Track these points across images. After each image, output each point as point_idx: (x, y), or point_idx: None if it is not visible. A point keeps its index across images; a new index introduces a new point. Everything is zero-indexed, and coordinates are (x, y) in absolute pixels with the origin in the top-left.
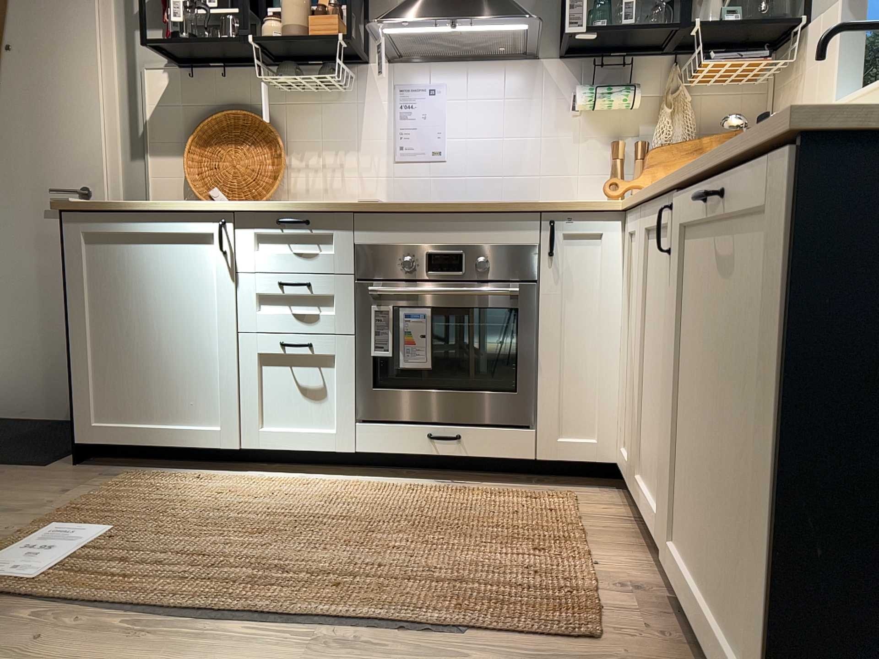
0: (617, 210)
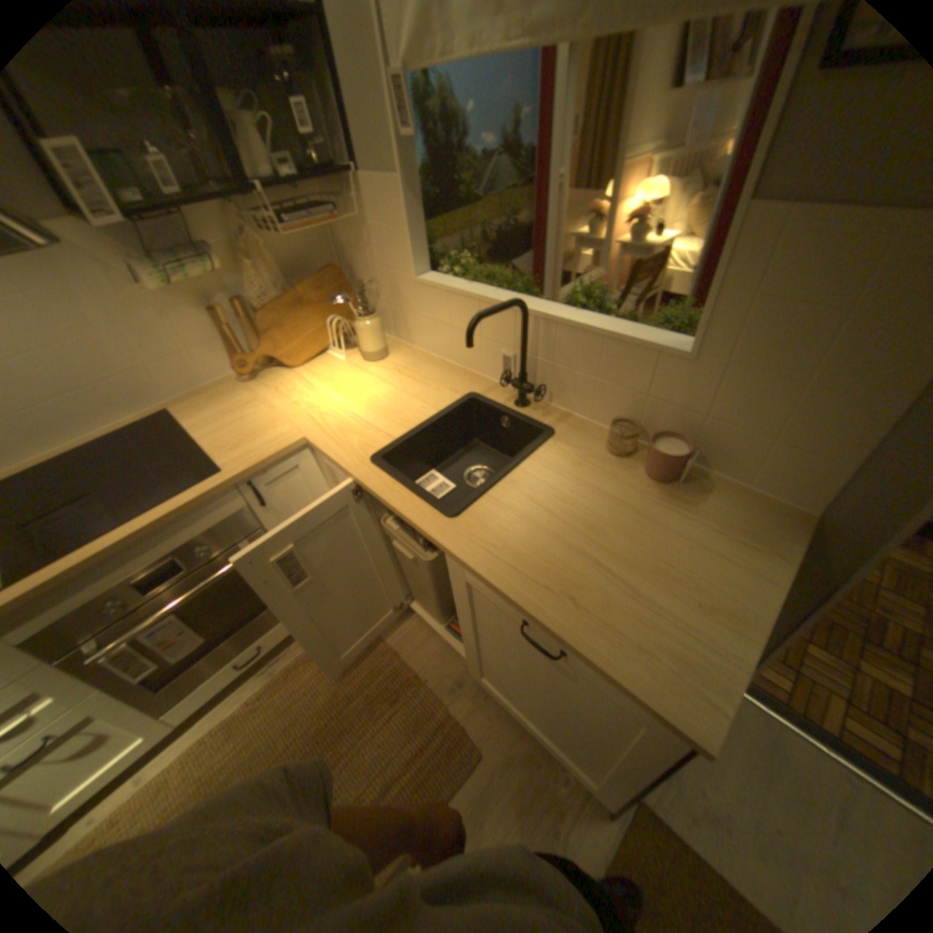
0: (299, 444)
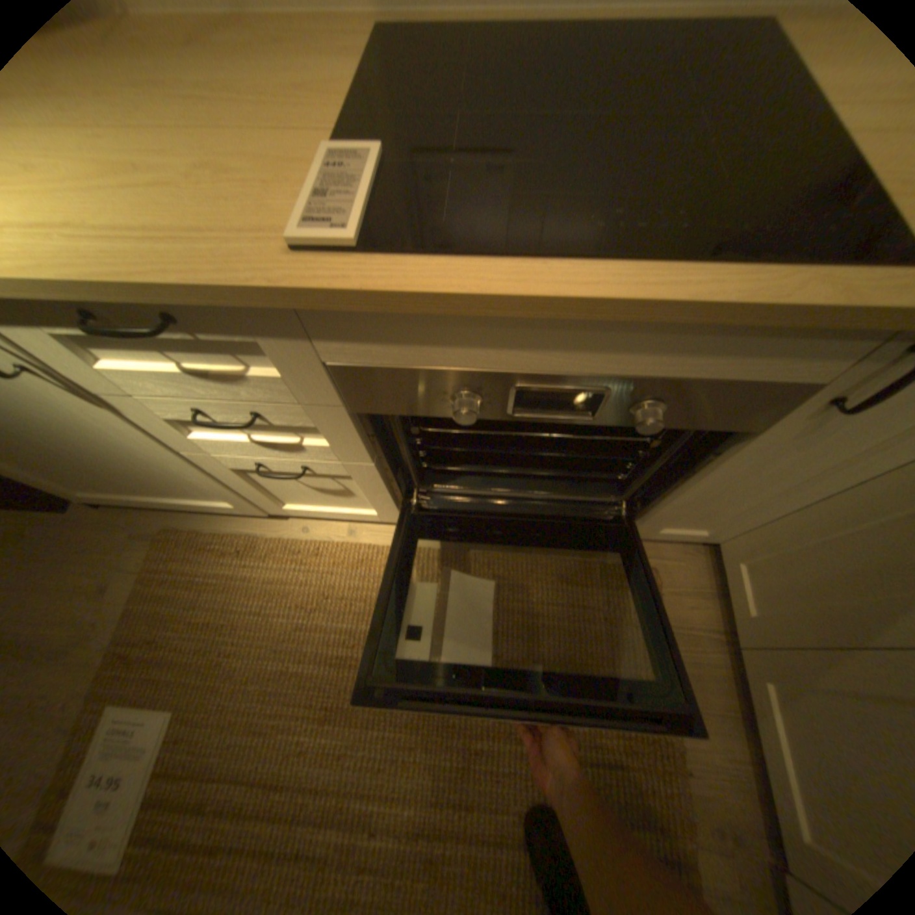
0: None
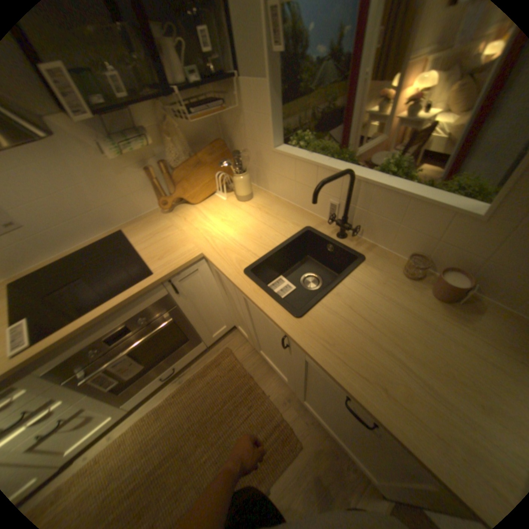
0: (200, 256)
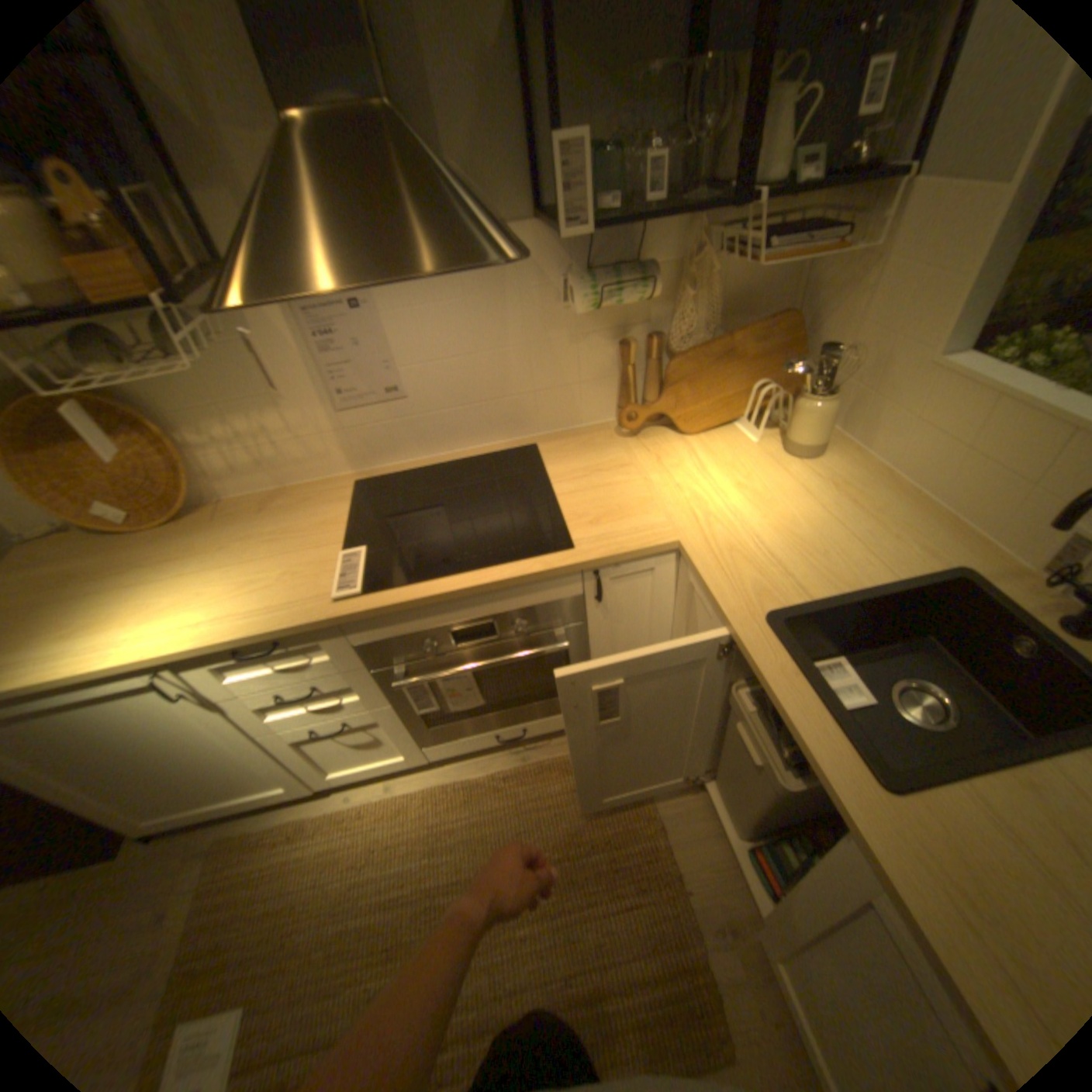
0: (671, 547)
